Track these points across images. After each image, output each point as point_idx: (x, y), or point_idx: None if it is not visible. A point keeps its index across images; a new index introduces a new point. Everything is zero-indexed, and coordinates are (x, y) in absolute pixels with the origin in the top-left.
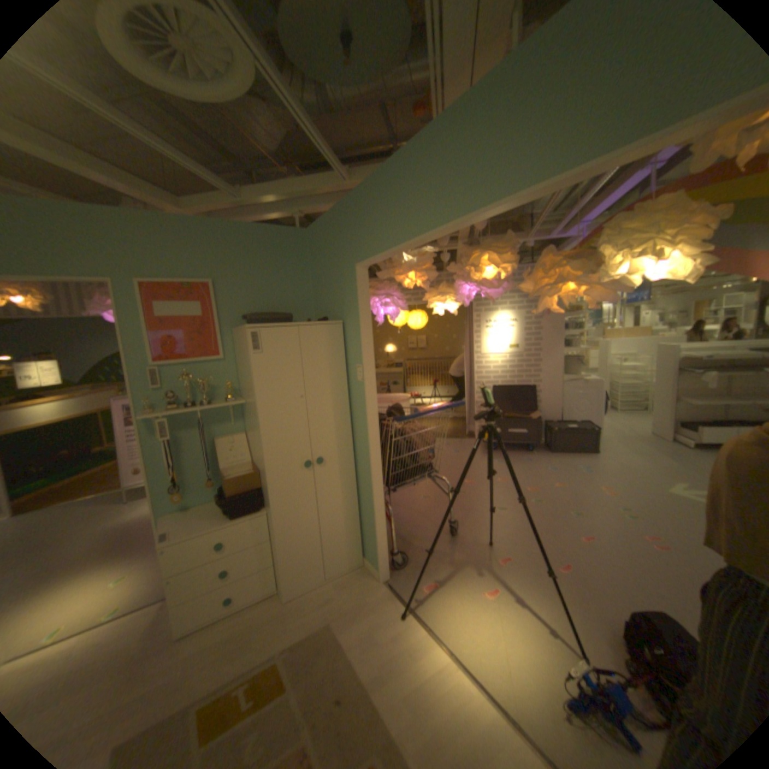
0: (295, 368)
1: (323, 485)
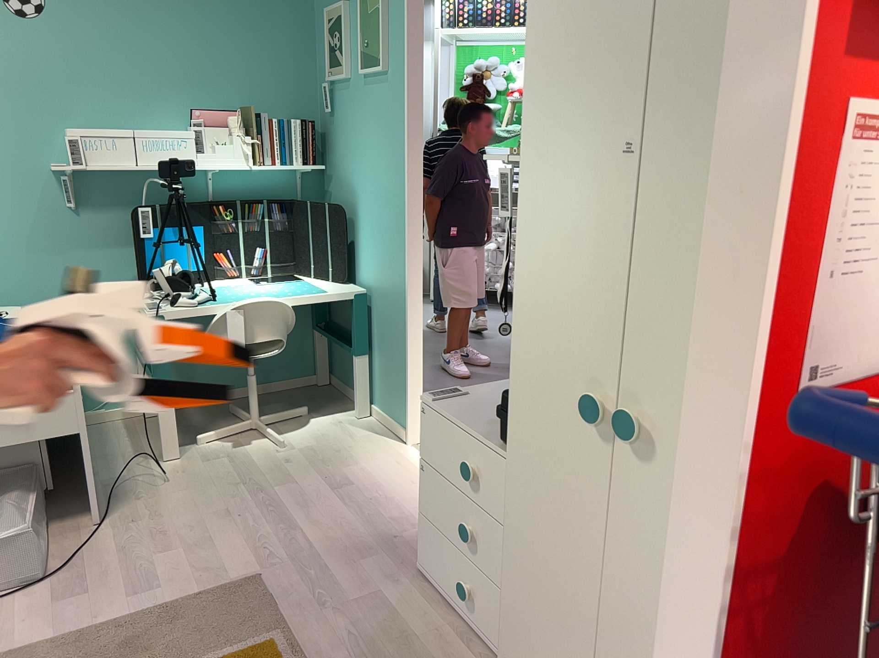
0: (631, 12)
1: (634, 526)
